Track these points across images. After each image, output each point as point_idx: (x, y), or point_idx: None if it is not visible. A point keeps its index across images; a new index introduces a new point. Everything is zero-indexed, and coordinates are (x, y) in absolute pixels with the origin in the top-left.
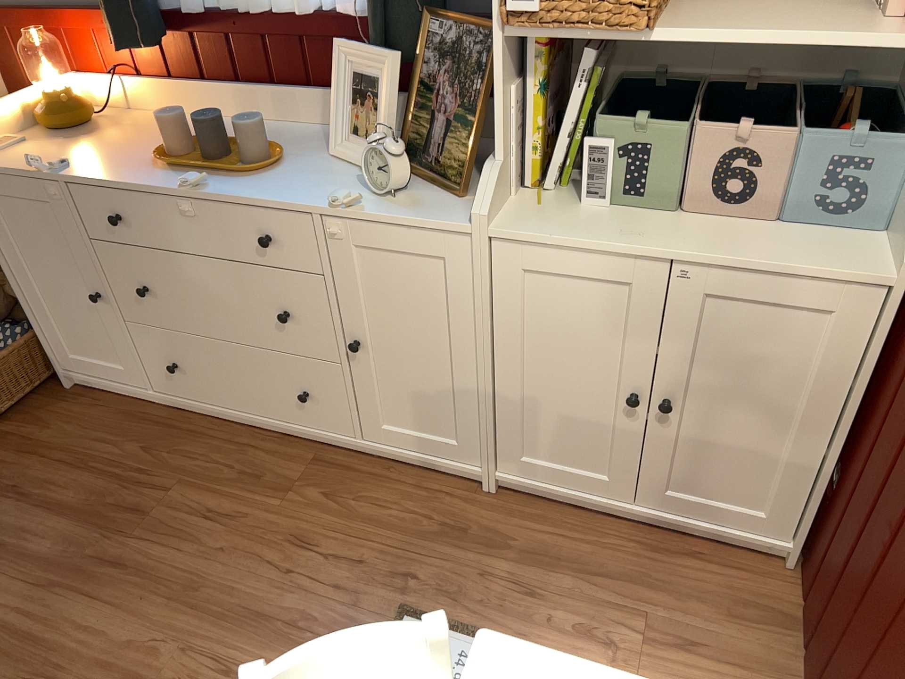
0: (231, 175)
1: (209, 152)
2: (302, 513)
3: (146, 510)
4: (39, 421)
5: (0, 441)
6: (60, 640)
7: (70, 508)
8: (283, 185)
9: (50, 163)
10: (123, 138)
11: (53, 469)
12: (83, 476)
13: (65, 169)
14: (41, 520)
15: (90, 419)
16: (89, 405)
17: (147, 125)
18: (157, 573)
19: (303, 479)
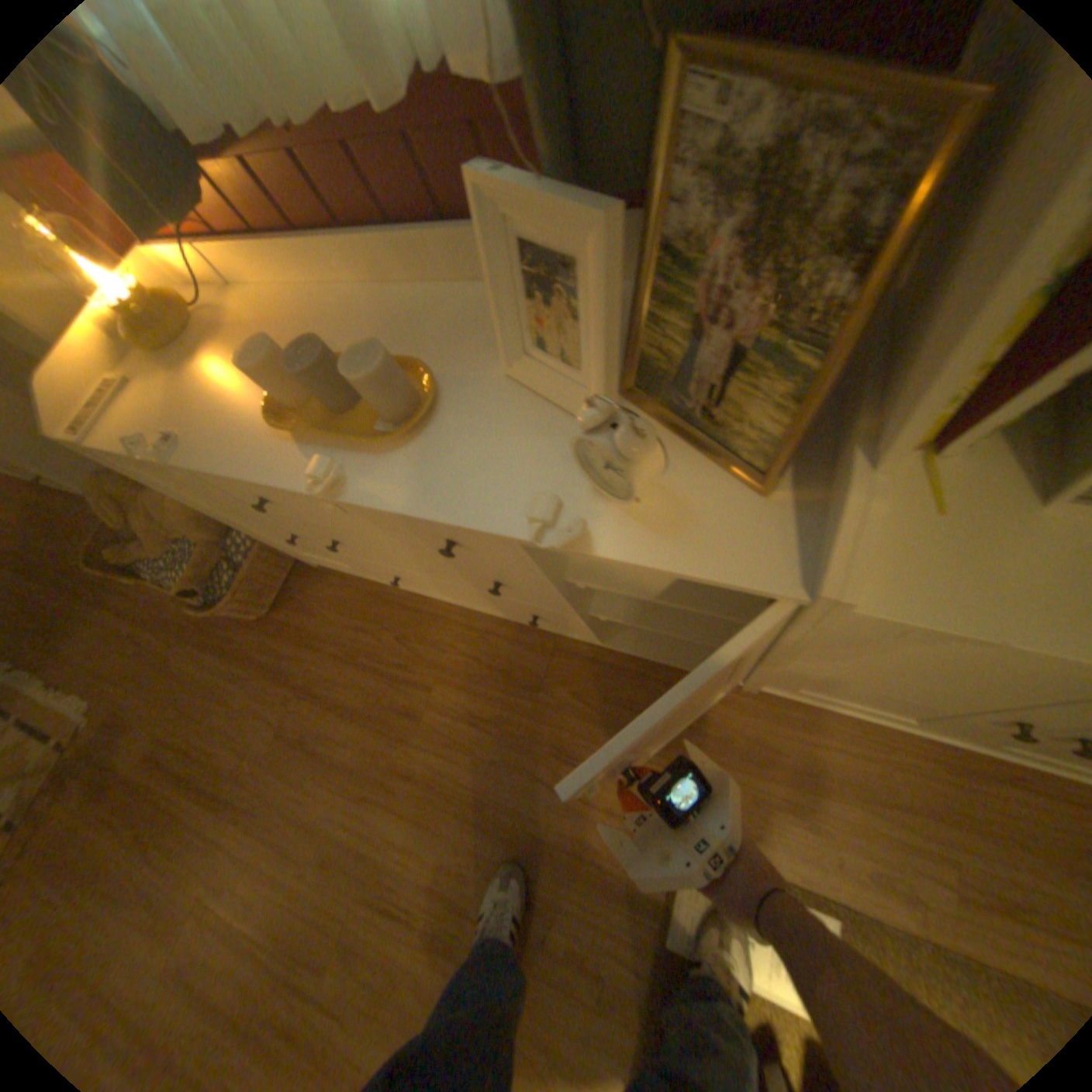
0: (362, 443)
1: (321, 399)
2: (554, 724)
3: (411, 720)
4: (296, 612)
5: (272, 638)
6: (378, 868)
7: (347, 719)
8: (441, 464)
9: (139, 437)
10: (217, 350)
11: (323, 672)
12: (348, 680)
13: (157, 449)
14: (327, 731)
15: (337, 607)
16: (331, 589)
17: (241, 312)
18: (438, 796)
19: (546, 680)
